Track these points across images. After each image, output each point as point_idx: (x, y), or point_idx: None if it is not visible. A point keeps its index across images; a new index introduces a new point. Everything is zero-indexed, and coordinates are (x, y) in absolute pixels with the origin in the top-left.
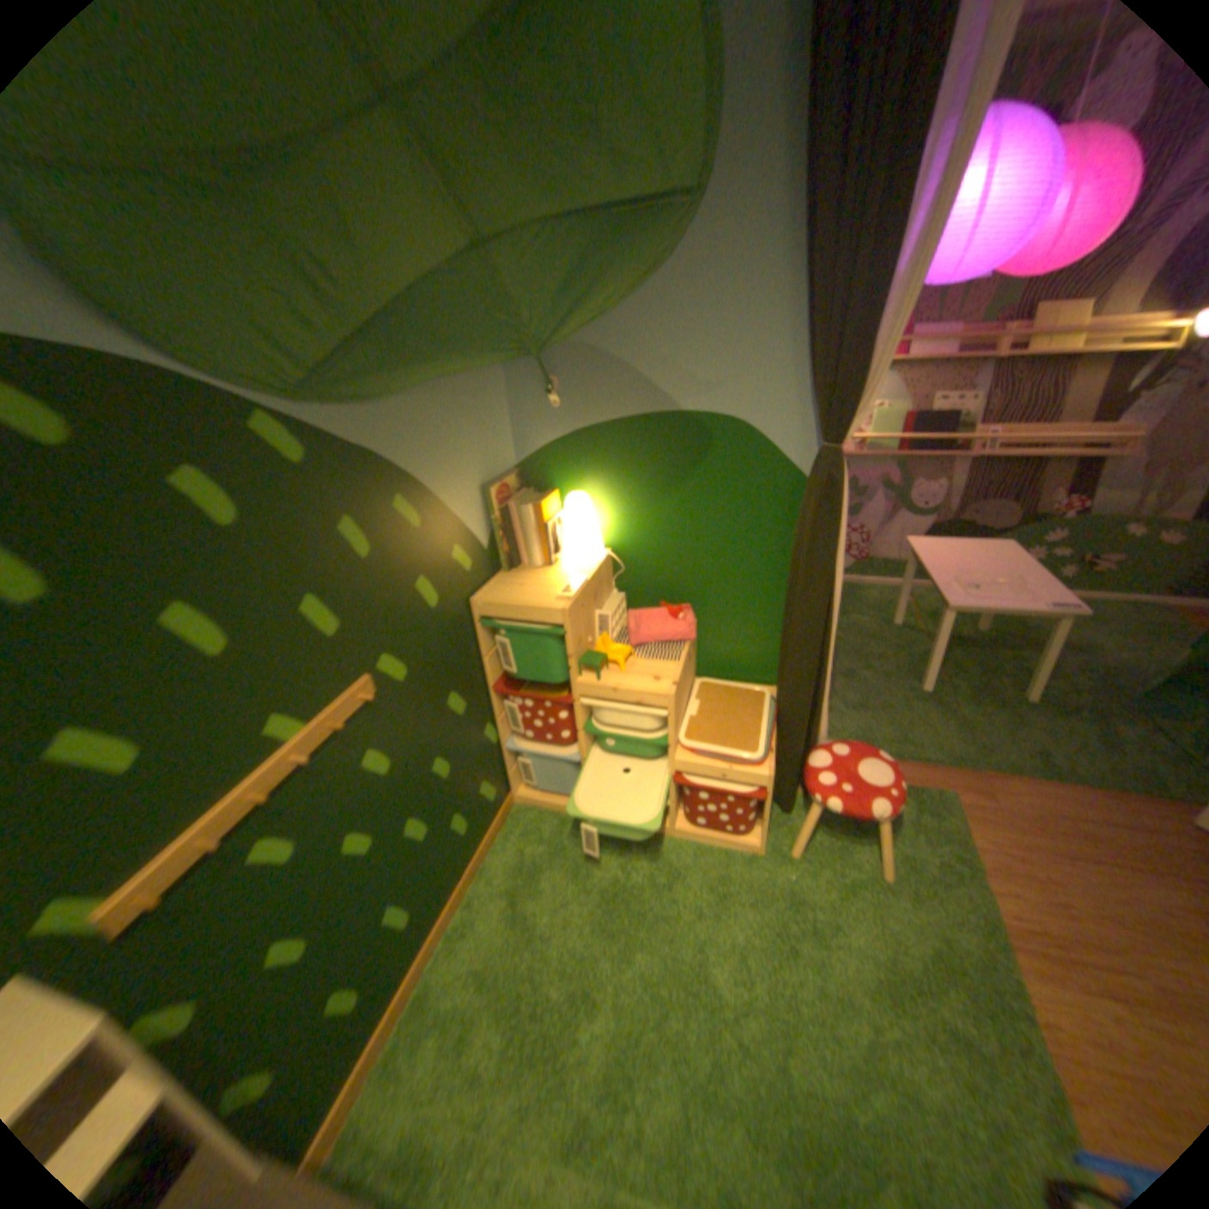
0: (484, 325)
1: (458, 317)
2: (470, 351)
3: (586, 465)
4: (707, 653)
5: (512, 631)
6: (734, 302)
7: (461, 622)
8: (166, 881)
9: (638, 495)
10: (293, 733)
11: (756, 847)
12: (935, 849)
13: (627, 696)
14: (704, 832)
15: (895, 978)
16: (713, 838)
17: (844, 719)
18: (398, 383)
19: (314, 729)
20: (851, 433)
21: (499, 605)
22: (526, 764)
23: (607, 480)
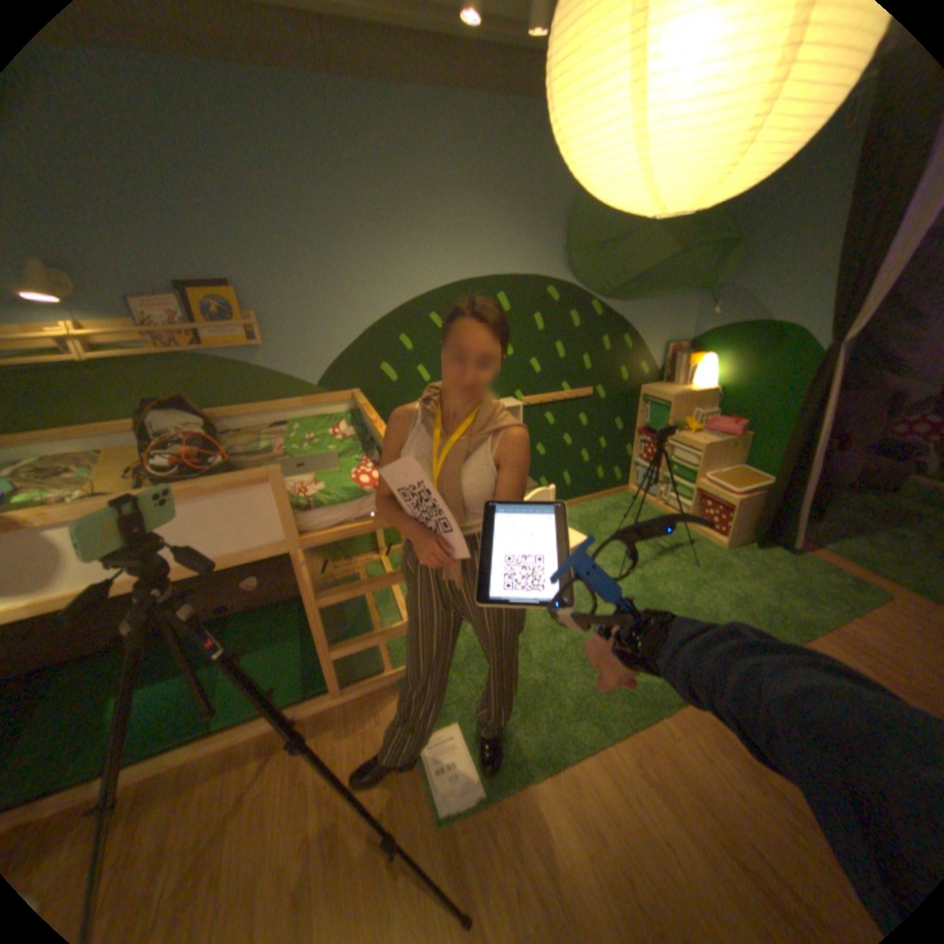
0: (682, 279)
1: (671, 276)
2: (673, 288)
3: (722, 344)
4: (754, 456)
5: (651, 404)
6: (811, 271)
7: (632, 394)
8: (530, 404)
9: (742, 362)
10: (565, 391)
11: (723, 546)
12: (837, 599)
13: (686, 444)
14: (702, 531)
15: (746, 601)
16: (705, 535)
17: (857, 548)
18: (639, 298)
19: (570, 394)
20: (847, 339)
21: (649, 391)
22: (637, 472)
23: (729, 352)
